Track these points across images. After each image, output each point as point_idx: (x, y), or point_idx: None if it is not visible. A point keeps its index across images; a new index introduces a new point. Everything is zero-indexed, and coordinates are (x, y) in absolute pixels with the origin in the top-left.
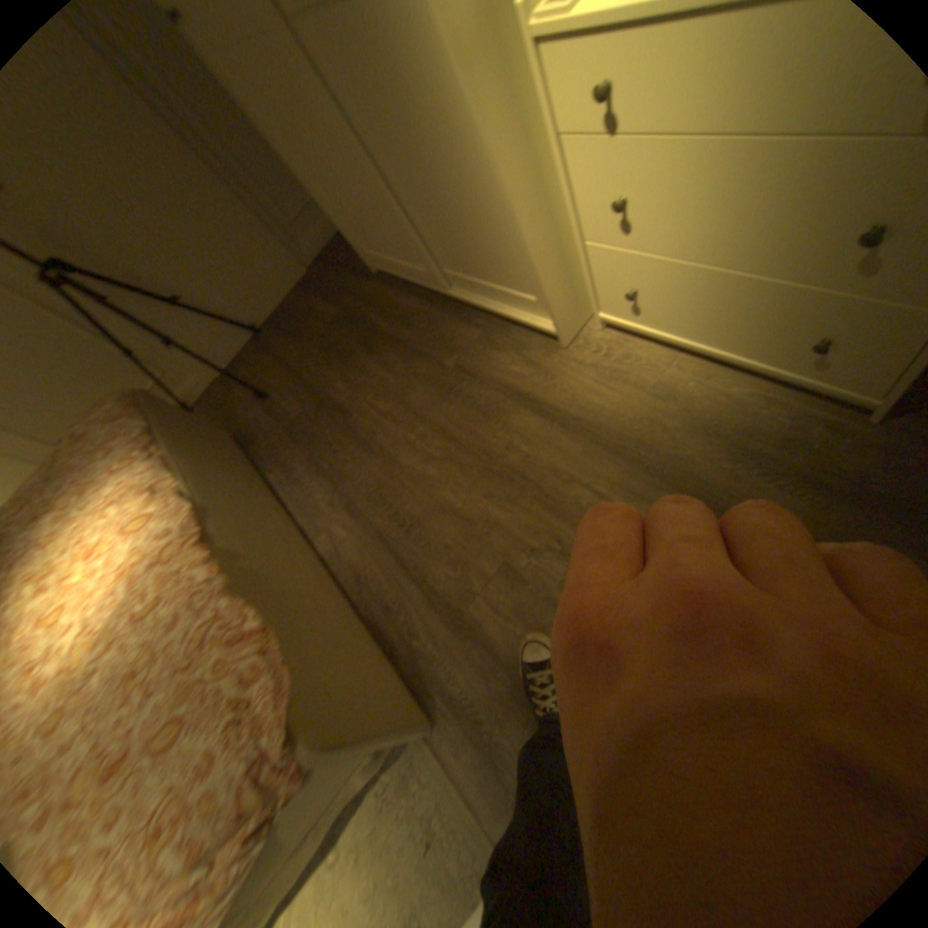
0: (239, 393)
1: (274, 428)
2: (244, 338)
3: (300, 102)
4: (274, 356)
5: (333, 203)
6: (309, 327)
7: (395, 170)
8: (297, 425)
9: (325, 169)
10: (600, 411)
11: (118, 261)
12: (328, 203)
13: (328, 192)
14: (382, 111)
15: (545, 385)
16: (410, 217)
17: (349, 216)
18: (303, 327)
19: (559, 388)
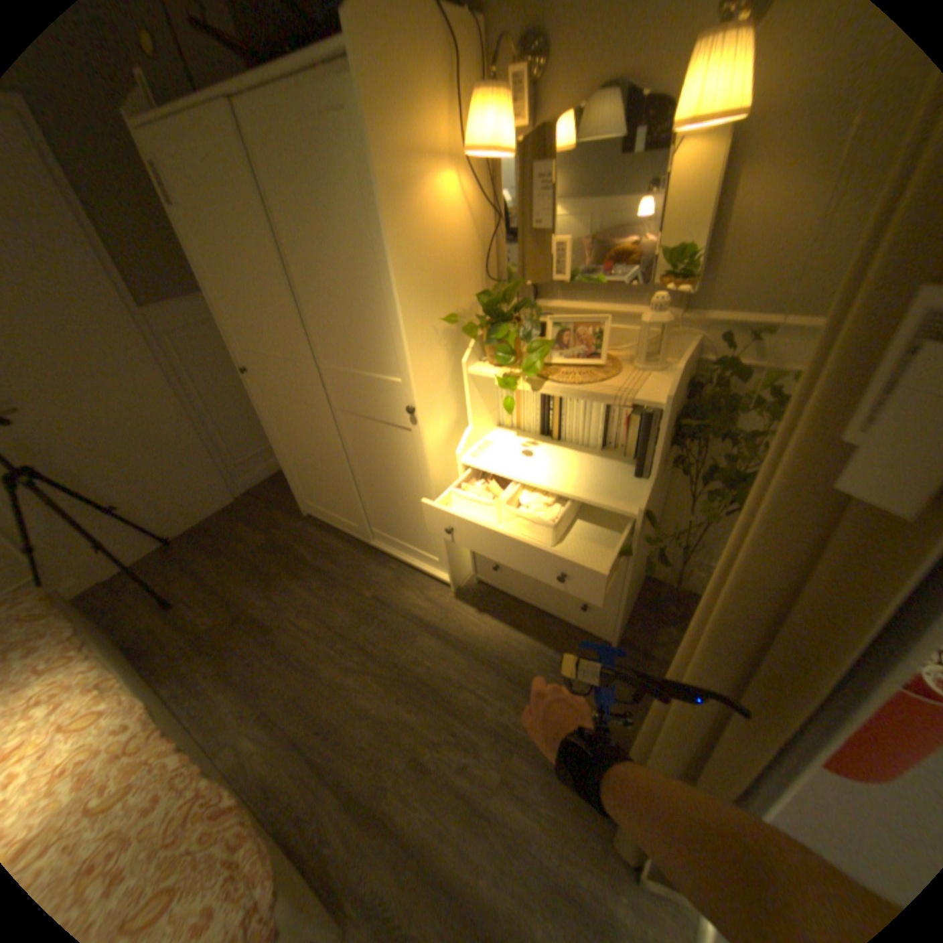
0: (125, 602)
1: (170, 640)
2: (147, 548)
3: (311, 430)
4: (180, 569)
5: (294, 471)
6: (227, 548)
7: (362, 475)
8: (201, 639)
9: (304, 456)
10: (476, 638)
11: (69, 471)
12: (289, 470)
13: (294, 465)
14: (369, 454)
15: (438, 618)
16: (360, 497)
17: (304, 481)
18: (221, 547)
19: (448, 621)
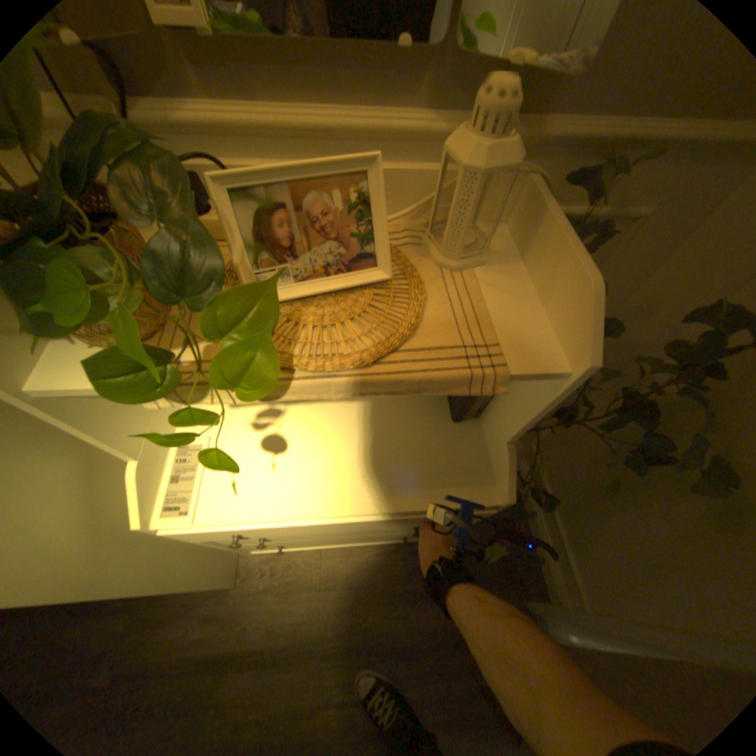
0: None
1: None
2: None
3: None
4: None
5: None
6: None
7: None
8: None
9: None
10: (292, 632)
11: None
12: None
13: None
14: None
15: (230, 639)
16: None
17: None
18: None
19: (245, 633)
